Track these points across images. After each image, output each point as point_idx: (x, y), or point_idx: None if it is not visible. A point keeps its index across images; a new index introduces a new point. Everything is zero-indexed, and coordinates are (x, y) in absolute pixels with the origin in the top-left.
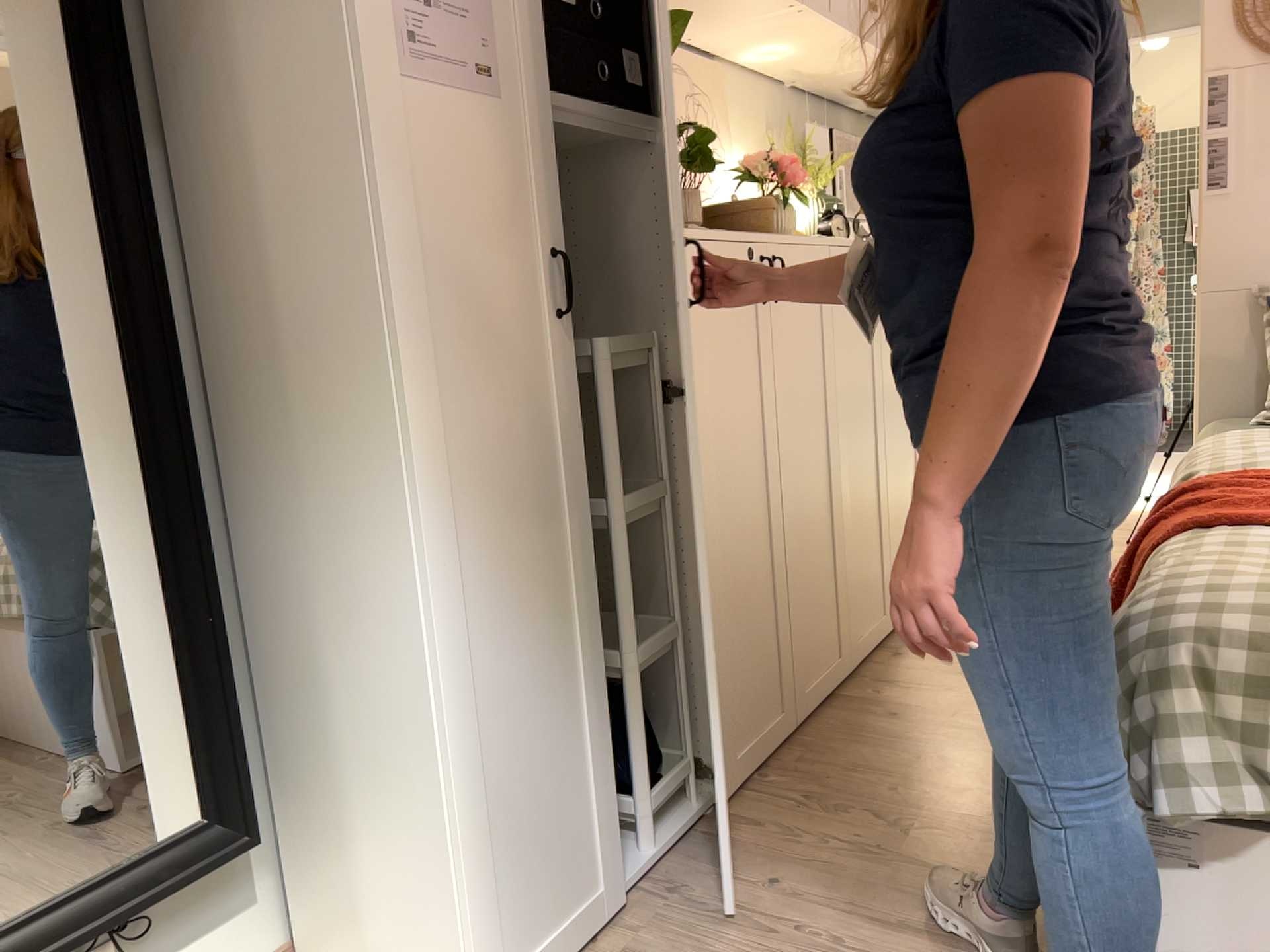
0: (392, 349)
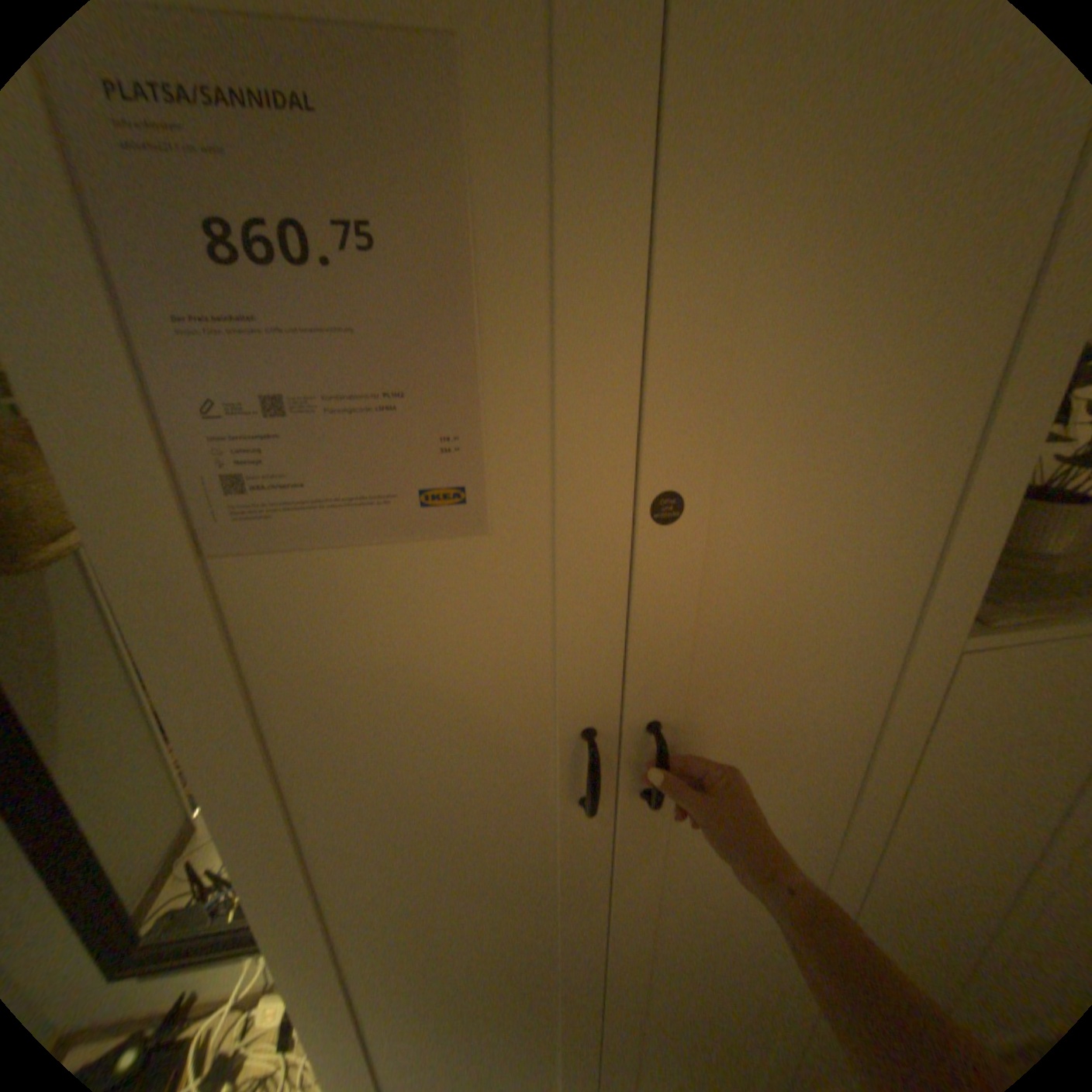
0: (237, 887)
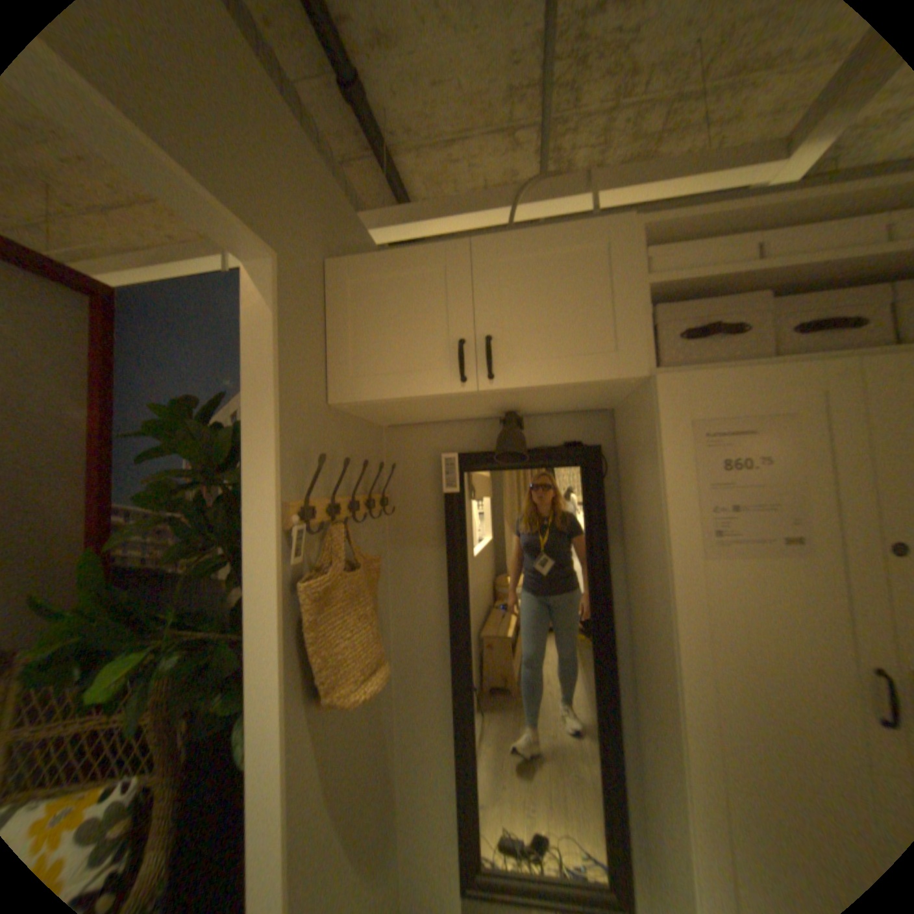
0: (688, 731)
